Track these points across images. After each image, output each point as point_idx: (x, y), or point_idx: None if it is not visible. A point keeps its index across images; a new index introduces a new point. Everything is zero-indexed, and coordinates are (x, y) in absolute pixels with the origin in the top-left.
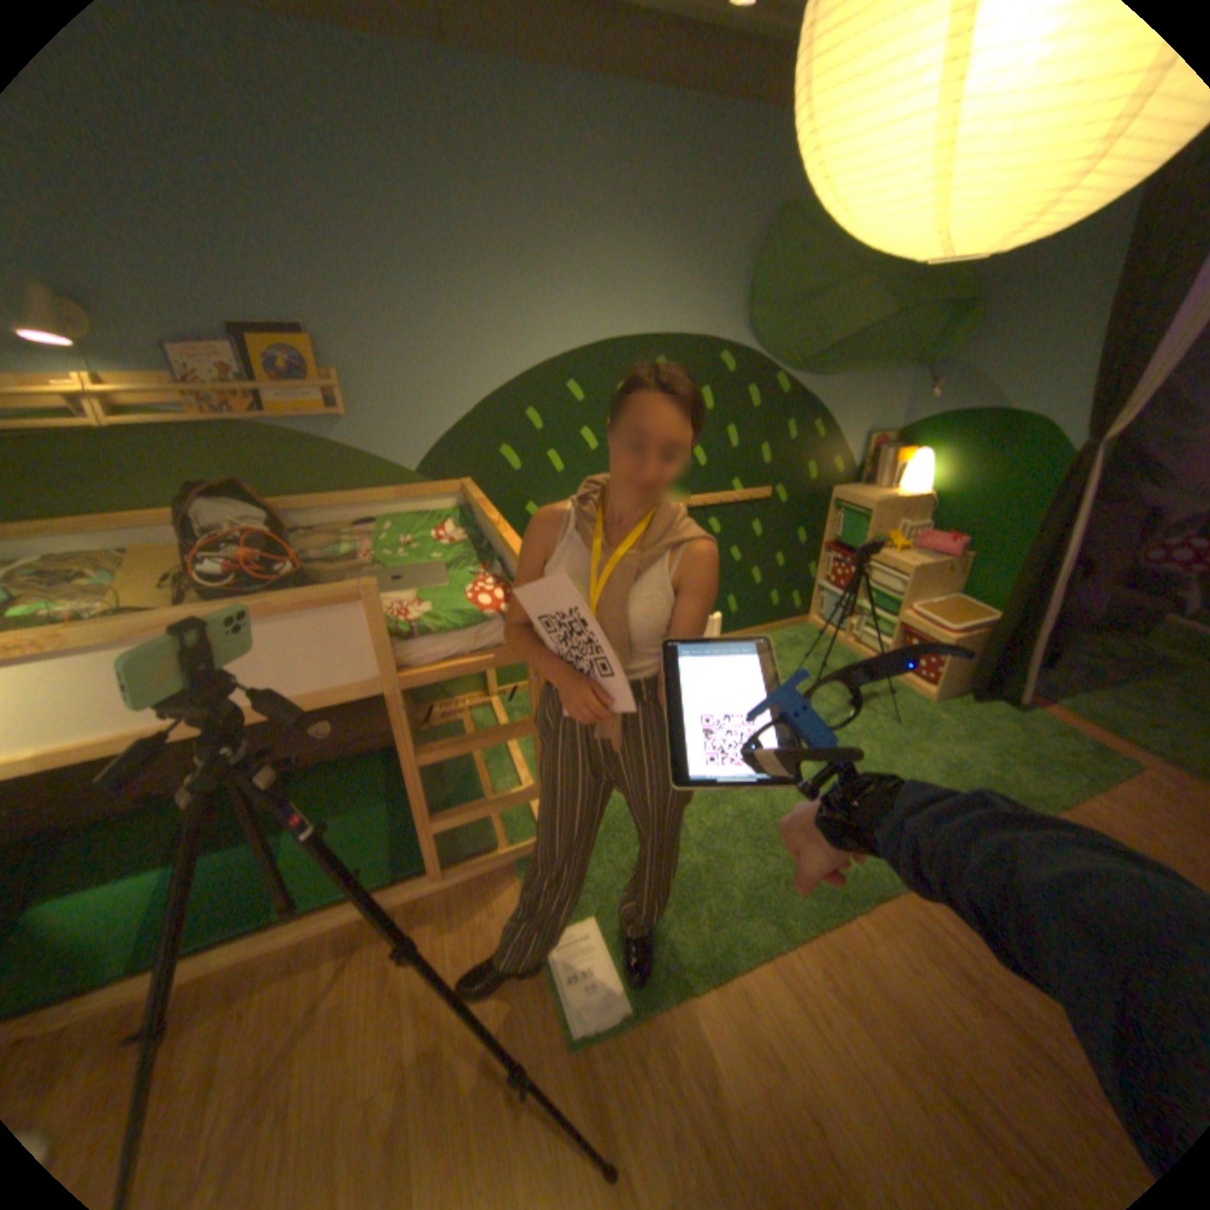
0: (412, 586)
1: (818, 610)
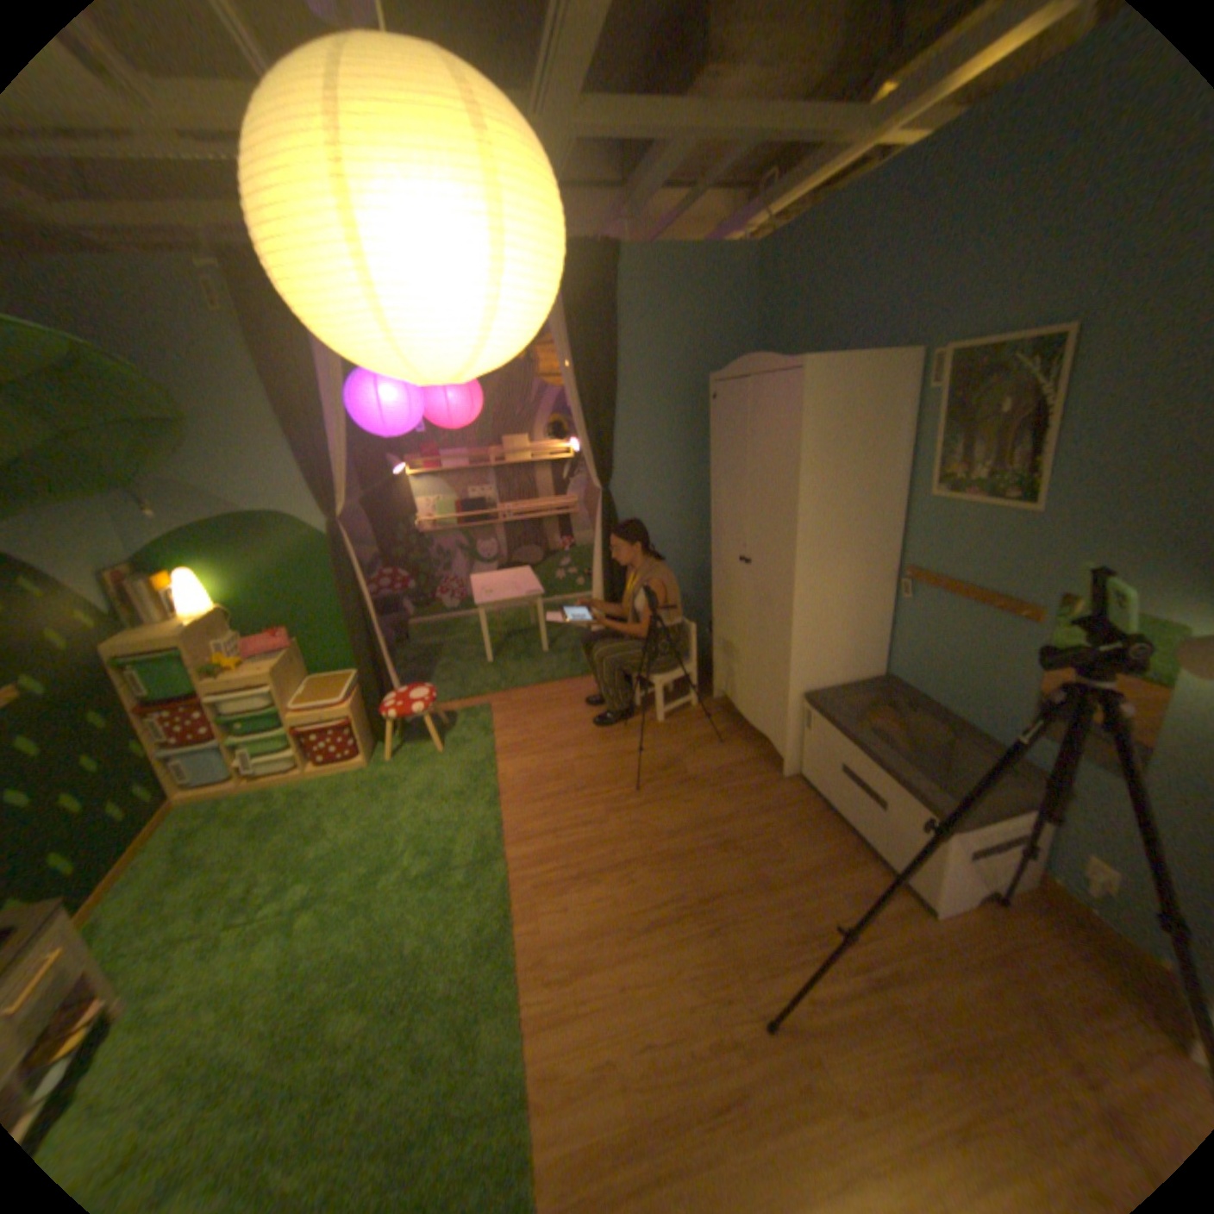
0: None
1: (177, 782)
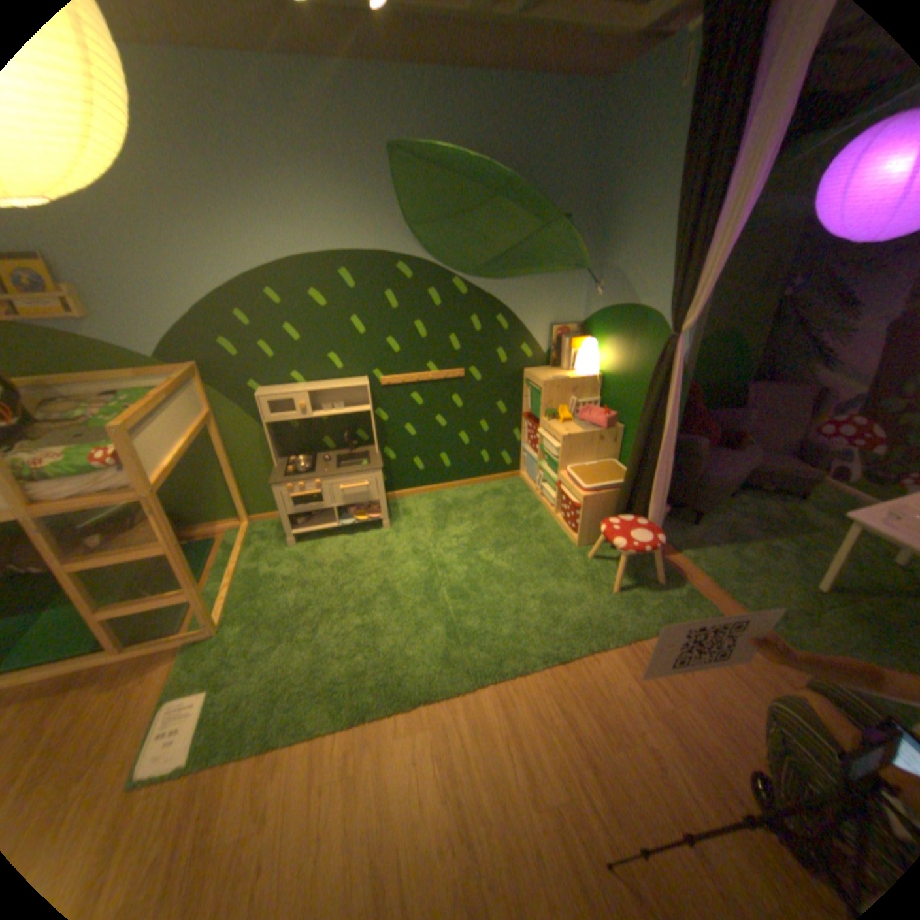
0: (67, 444)
1: (522, 465)
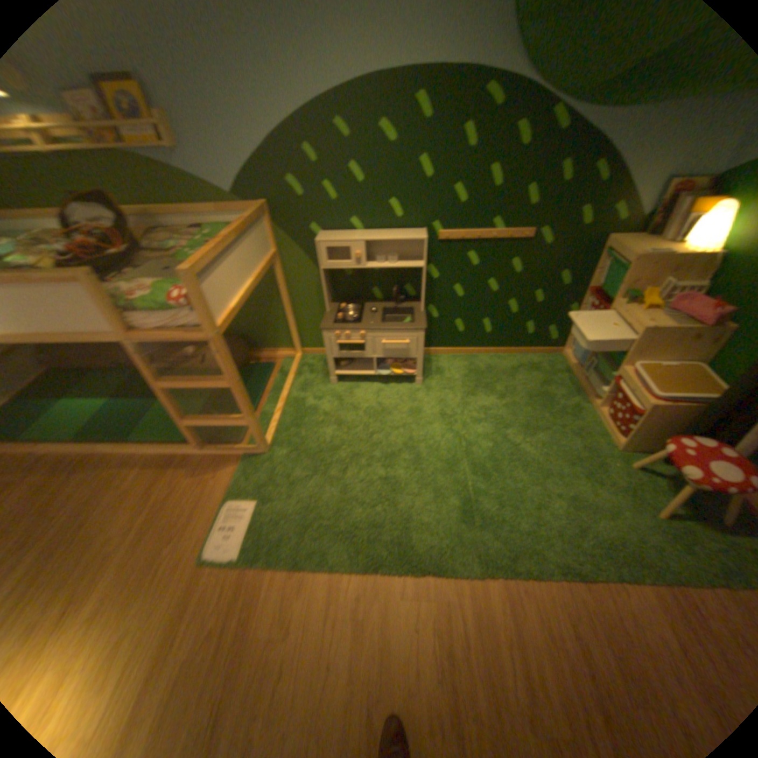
0: (158, 276)
1: (572, 344)
